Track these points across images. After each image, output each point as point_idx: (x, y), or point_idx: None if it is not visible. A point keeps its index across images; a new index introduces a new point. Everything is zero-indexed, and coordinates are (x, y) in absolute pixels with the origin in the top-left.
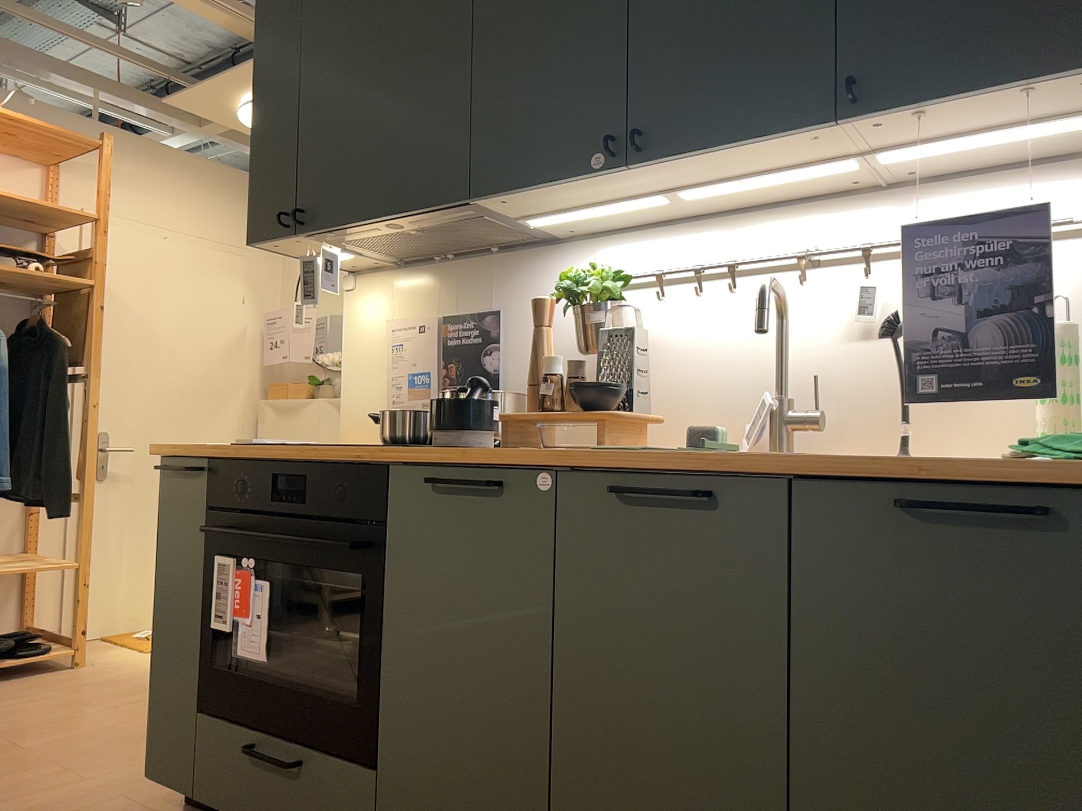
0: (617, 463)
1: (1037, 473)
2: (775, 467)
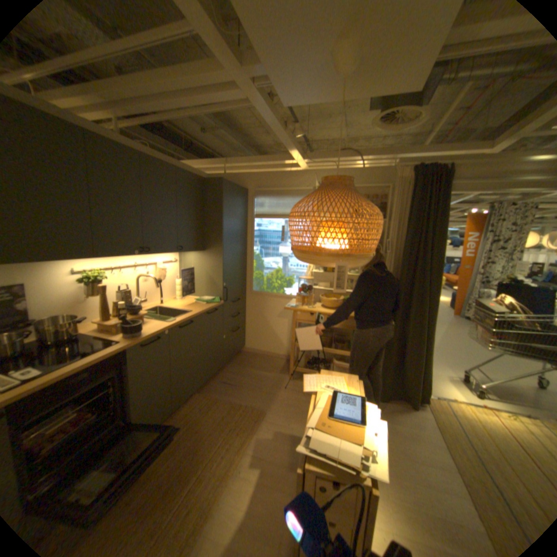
0: (179, 323)
1: (213, 306)
2: (197, 315)
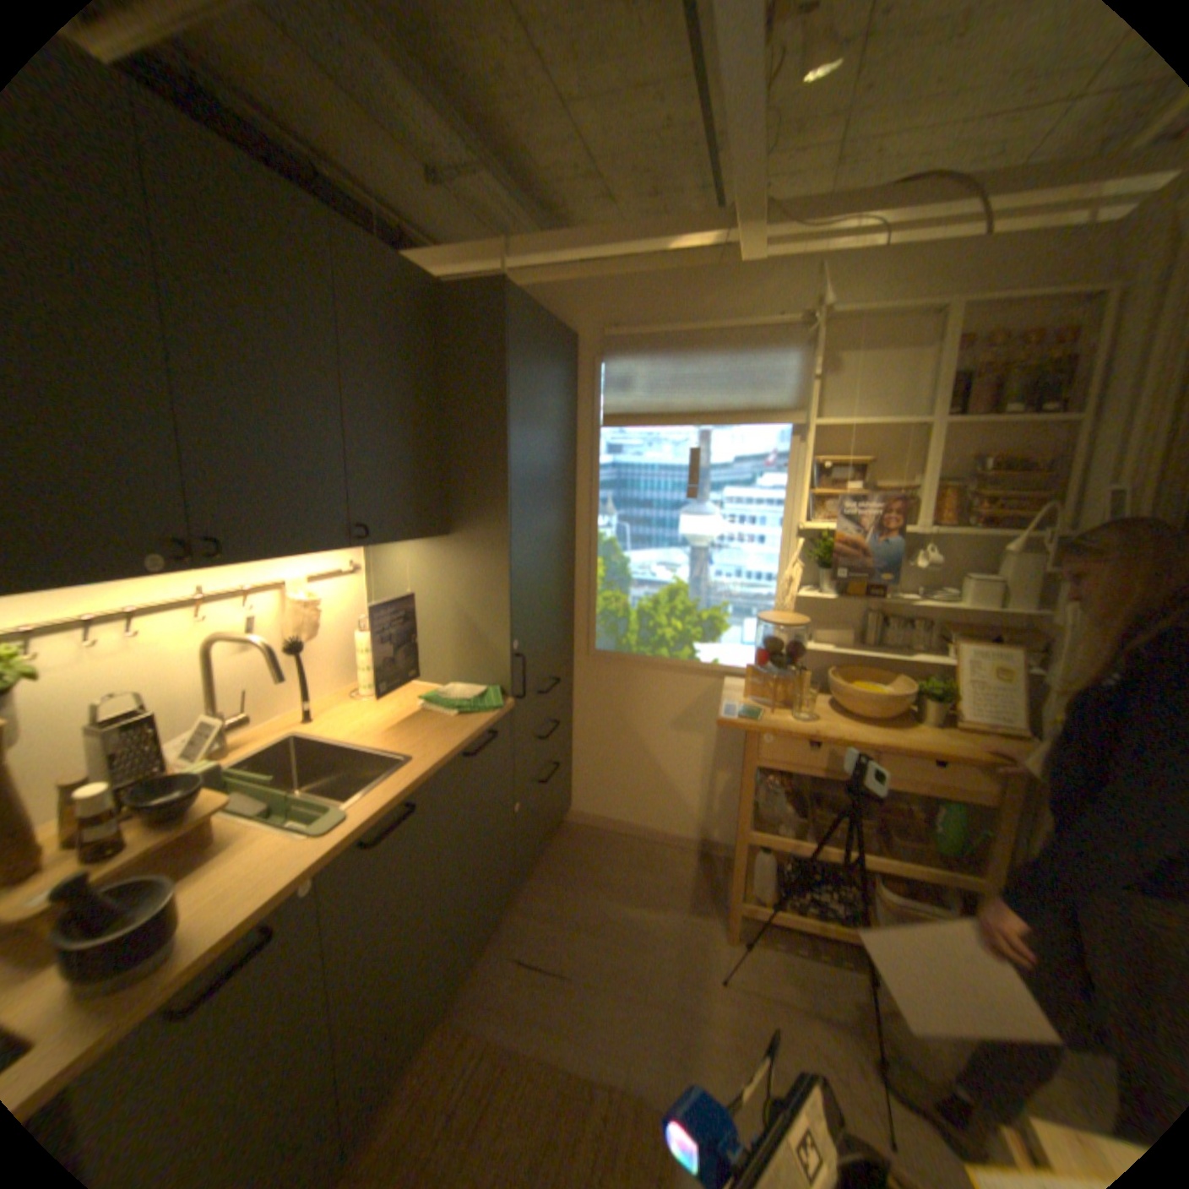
0: (363, 829)
1: (485, 721)
2: (433, 771)
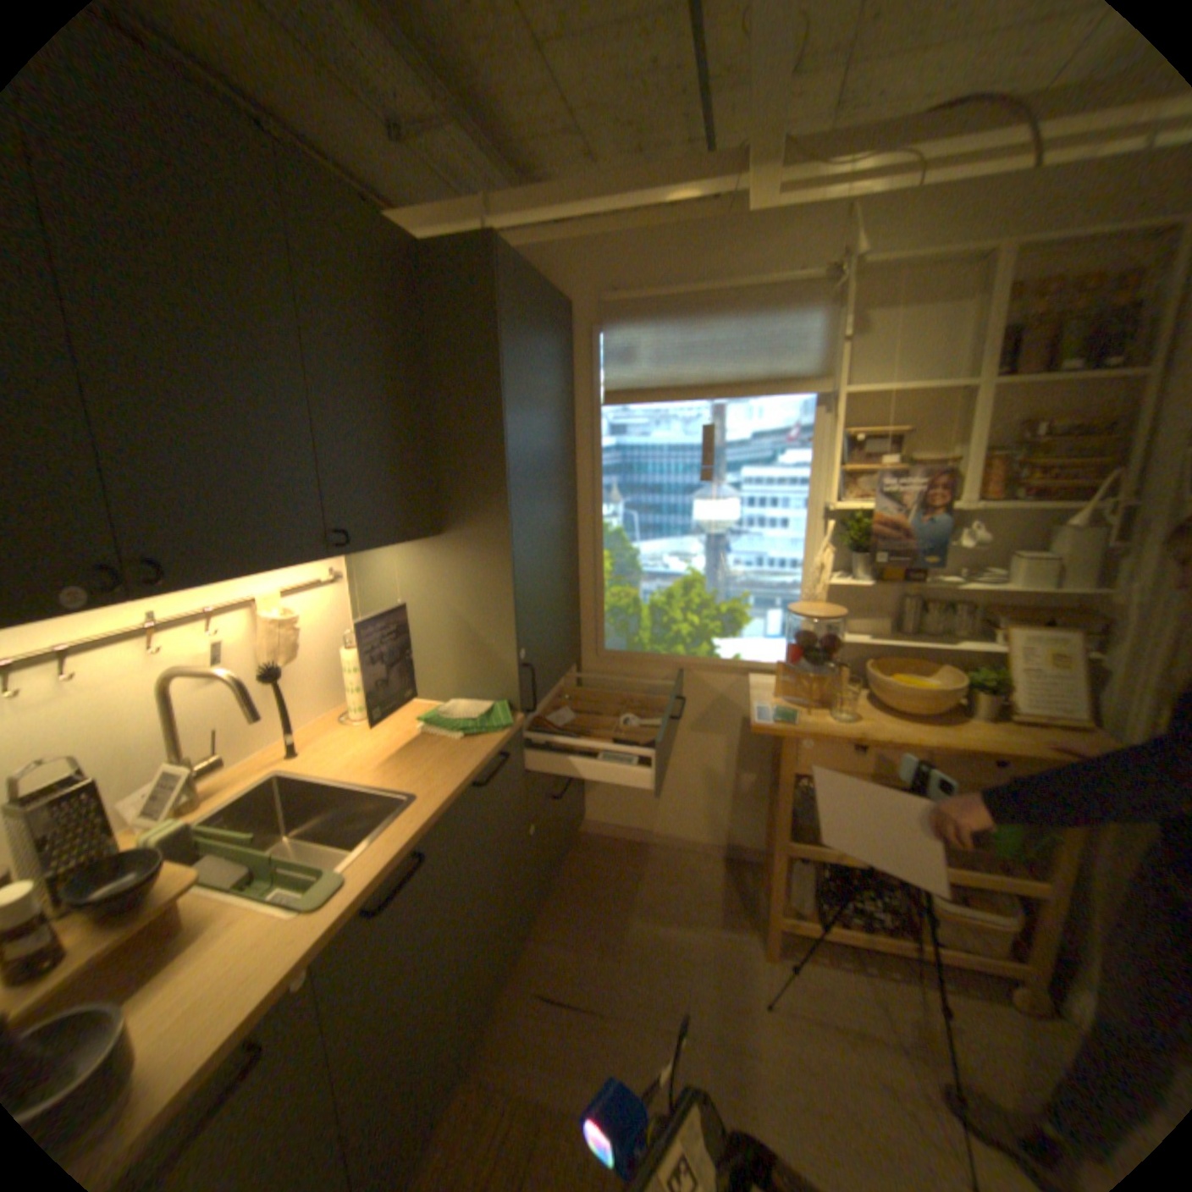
0: (366, 896)
1: (495, 743)
2: (442, 812)
